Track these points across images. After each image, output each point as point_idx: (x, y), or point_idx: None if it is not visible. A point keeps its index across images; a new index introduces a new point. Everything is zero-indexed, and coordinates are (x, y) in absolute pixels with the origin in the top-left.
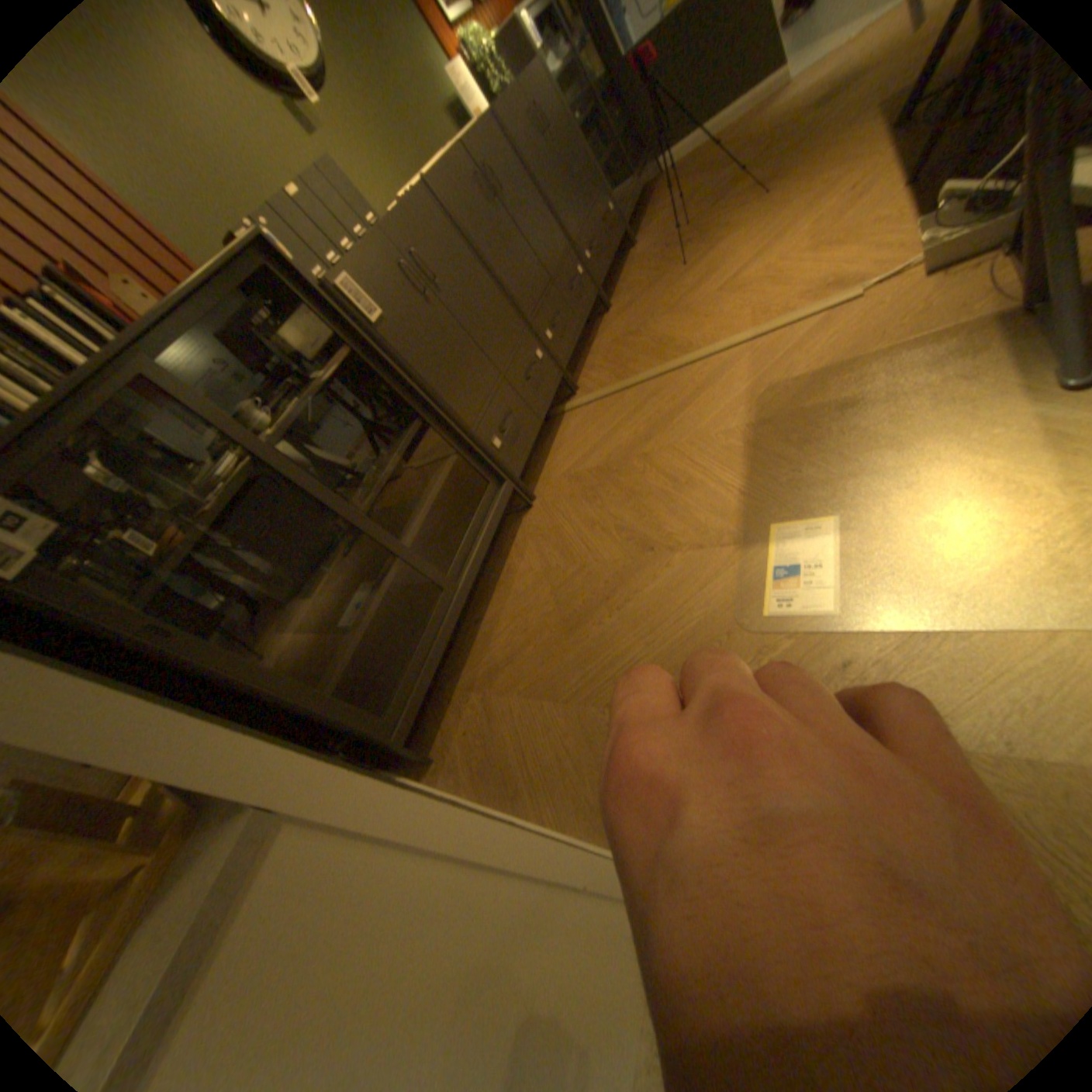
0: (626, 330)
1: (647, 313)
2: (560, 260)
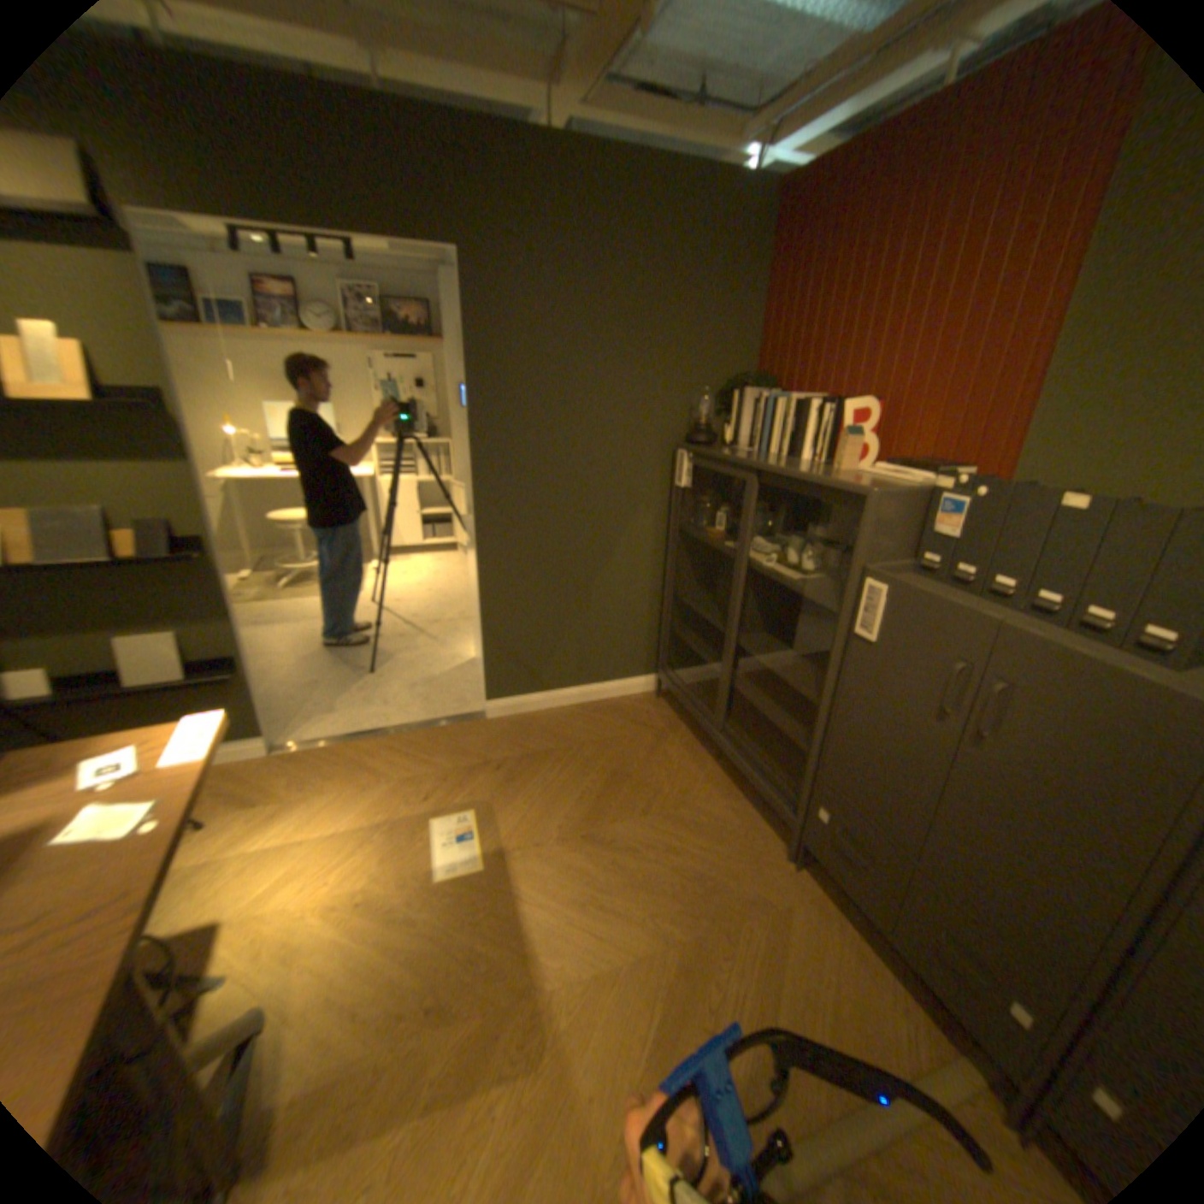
0: None
1: None
2: None
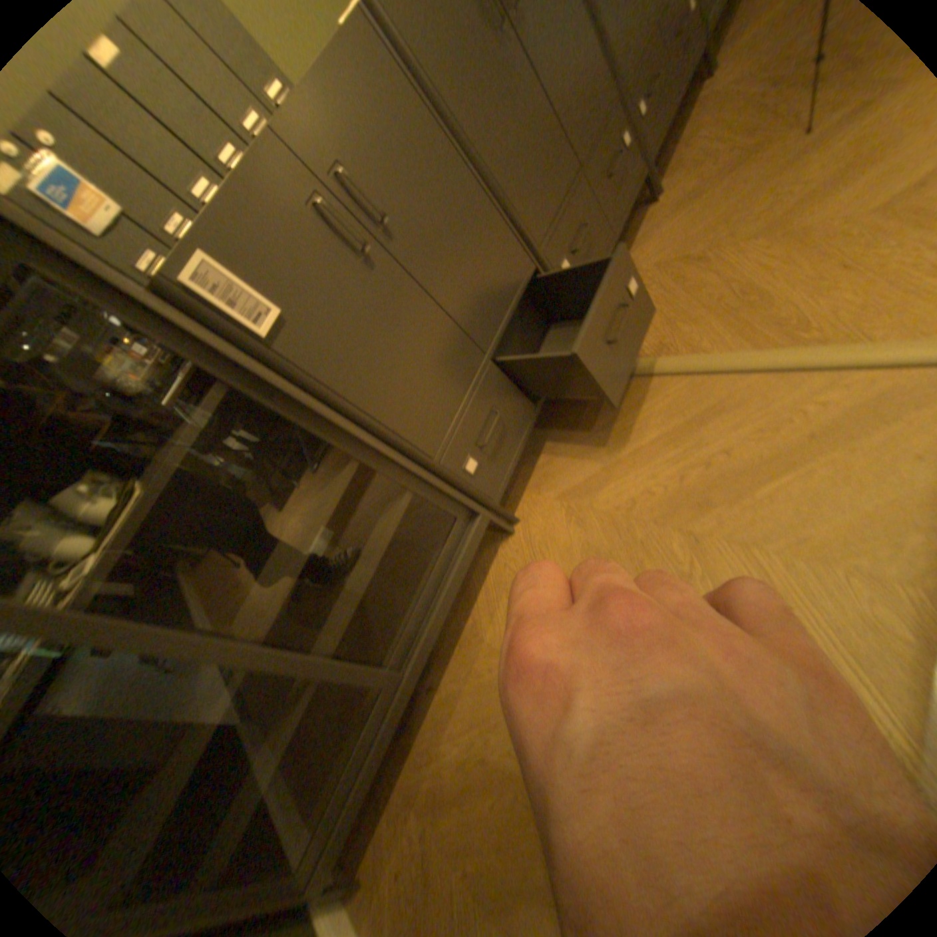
0: (683, 251)
1: (724, 227)
2: (599, 131)
